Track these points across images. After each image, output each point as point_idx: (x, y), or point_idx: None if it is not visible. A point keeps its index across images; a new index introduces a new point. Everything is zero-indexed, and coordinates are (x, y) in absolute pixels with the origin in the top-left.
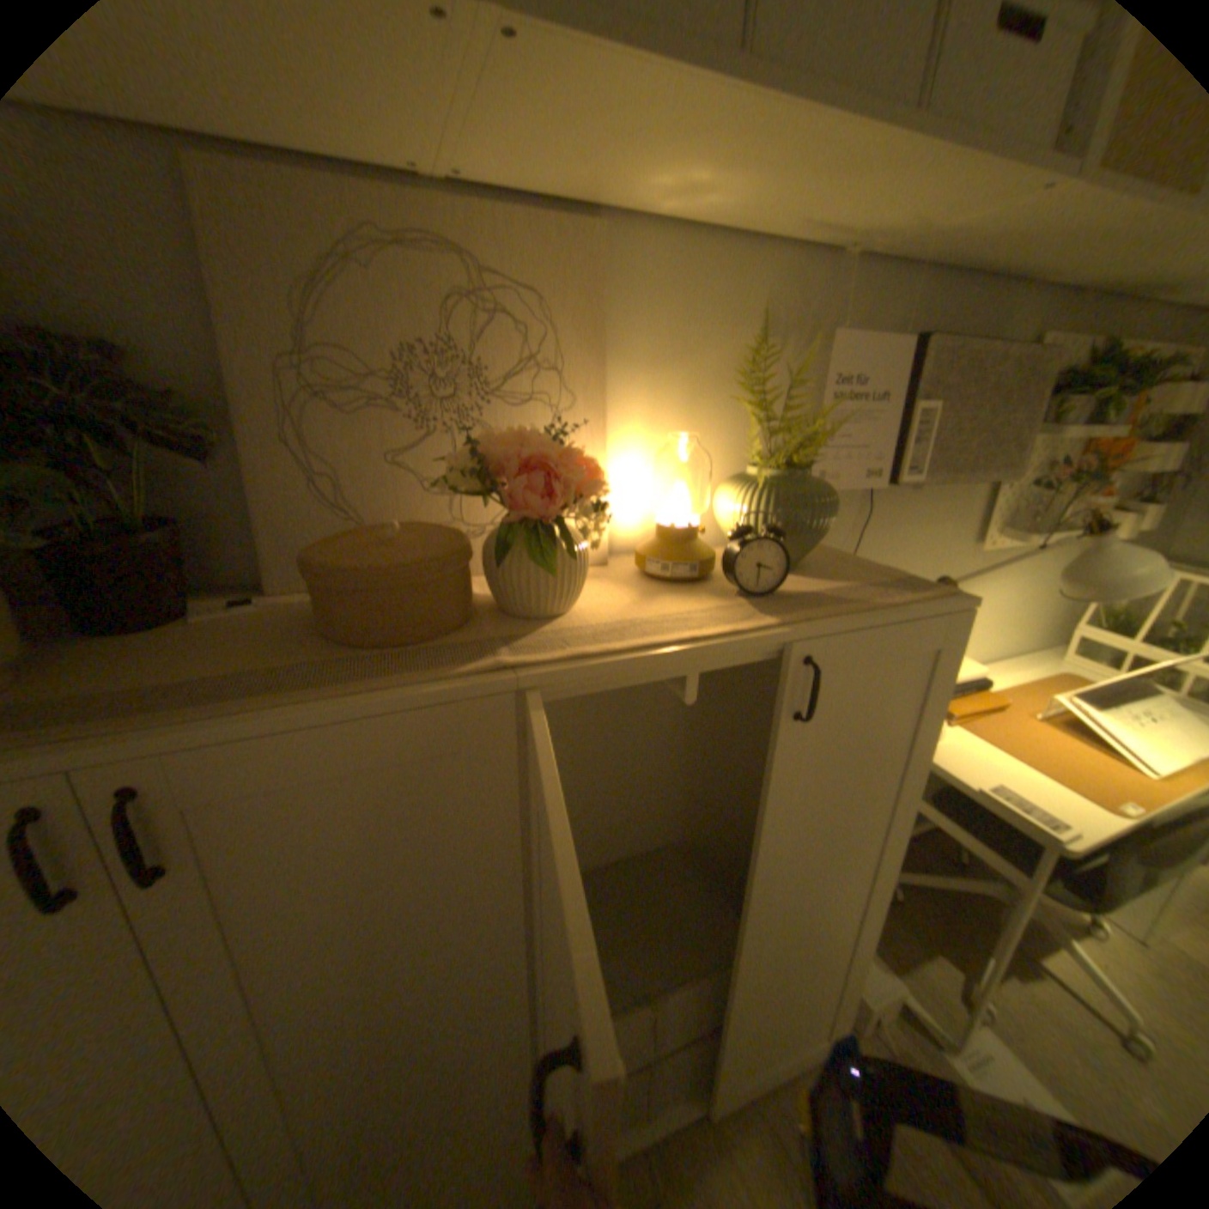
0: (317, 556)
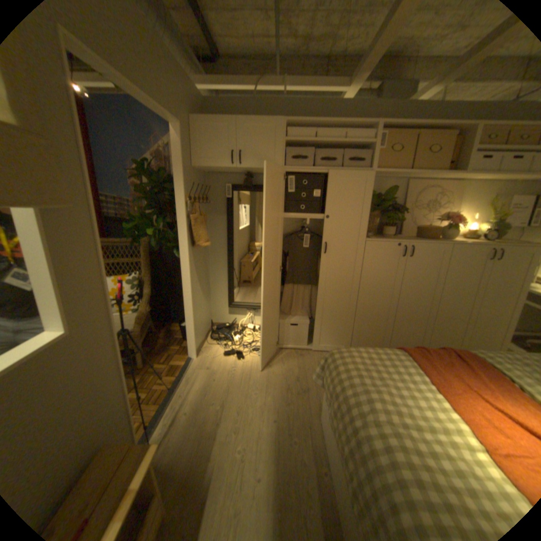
0: (423, 228)
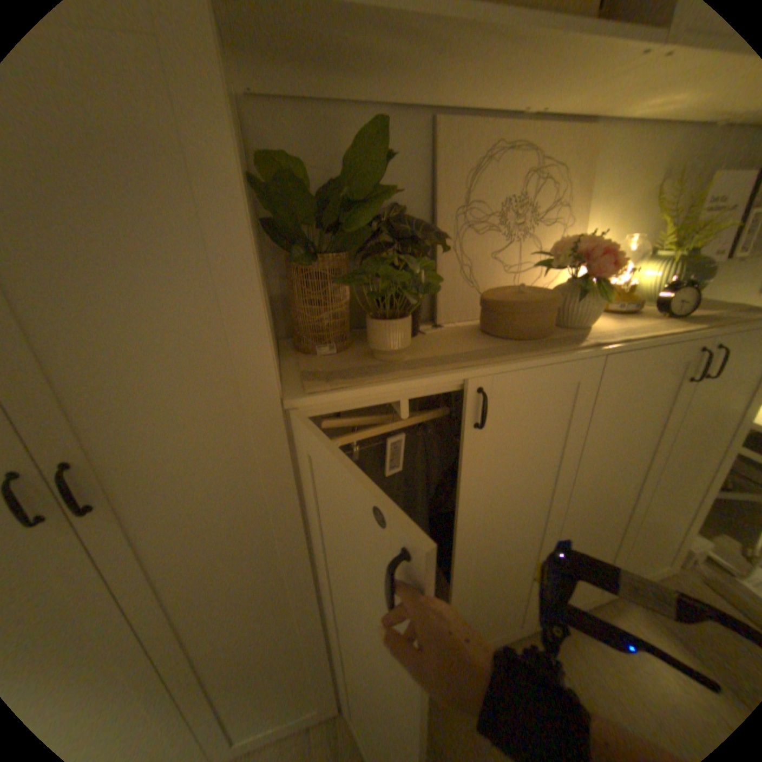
0: (505, 299)
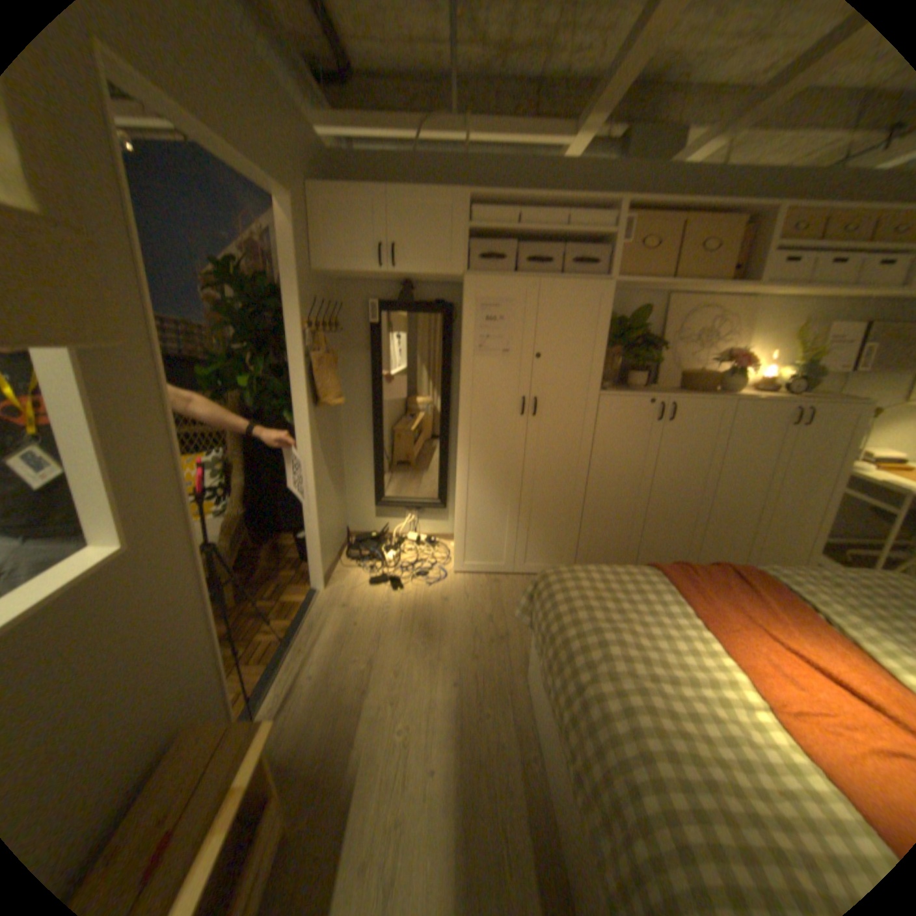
0: (692, 374)
